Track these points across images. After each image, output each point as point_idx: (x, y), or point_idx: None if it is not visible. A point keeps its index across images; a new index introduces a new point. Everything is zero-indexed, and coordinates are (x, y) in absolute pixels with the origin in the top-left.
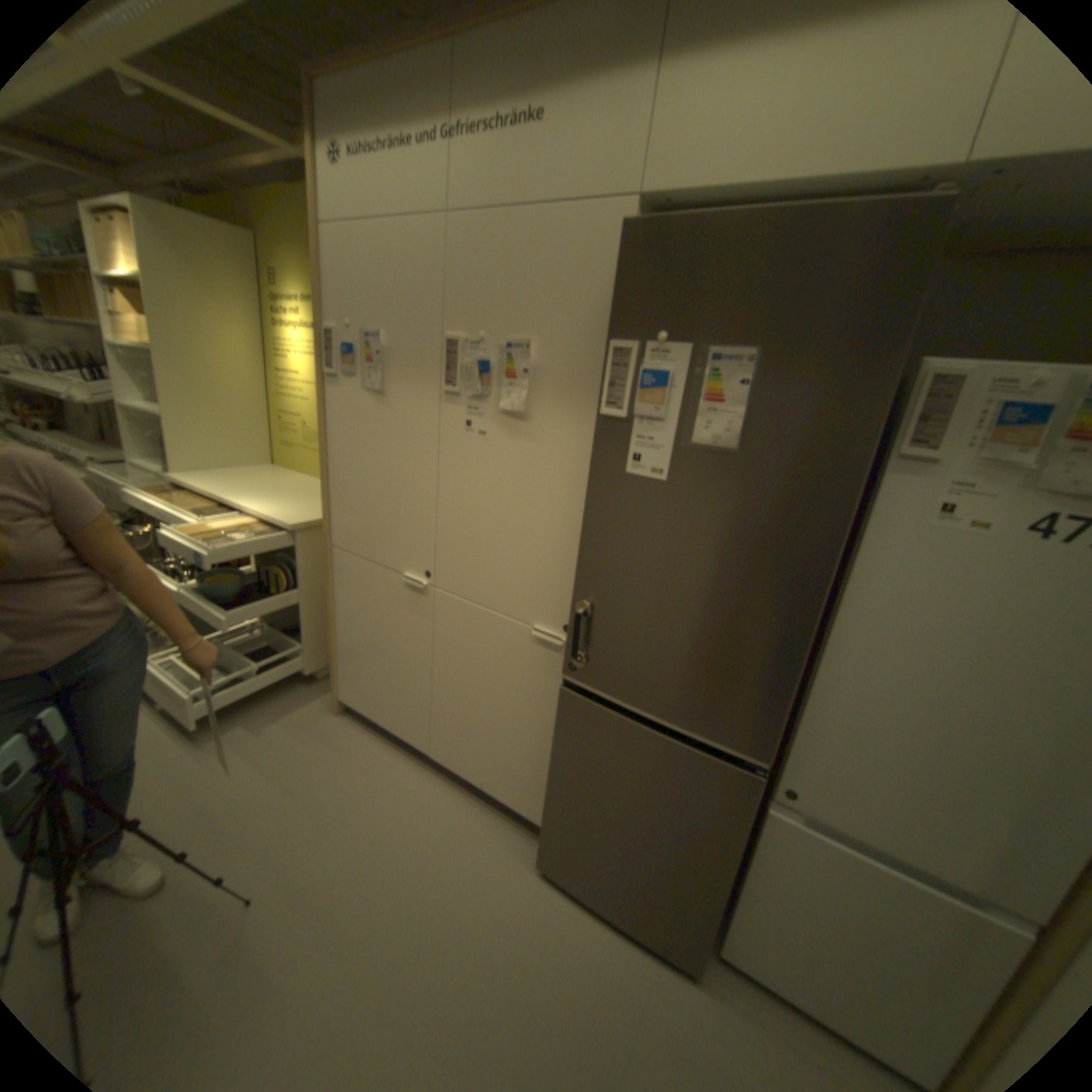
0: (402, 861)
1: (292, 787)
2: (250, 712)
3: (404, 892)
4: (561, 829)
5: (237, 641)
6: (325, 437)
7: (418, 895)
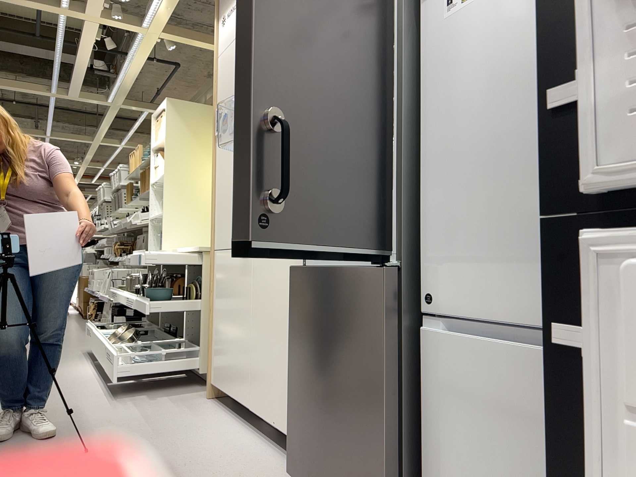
0: (191, 459)
1: (152, 421)
2: (156, 391)
3: (180, 471)
4: (300, 421)
5: (167, 352)
6: (213, 176)
7: (188, 475)
